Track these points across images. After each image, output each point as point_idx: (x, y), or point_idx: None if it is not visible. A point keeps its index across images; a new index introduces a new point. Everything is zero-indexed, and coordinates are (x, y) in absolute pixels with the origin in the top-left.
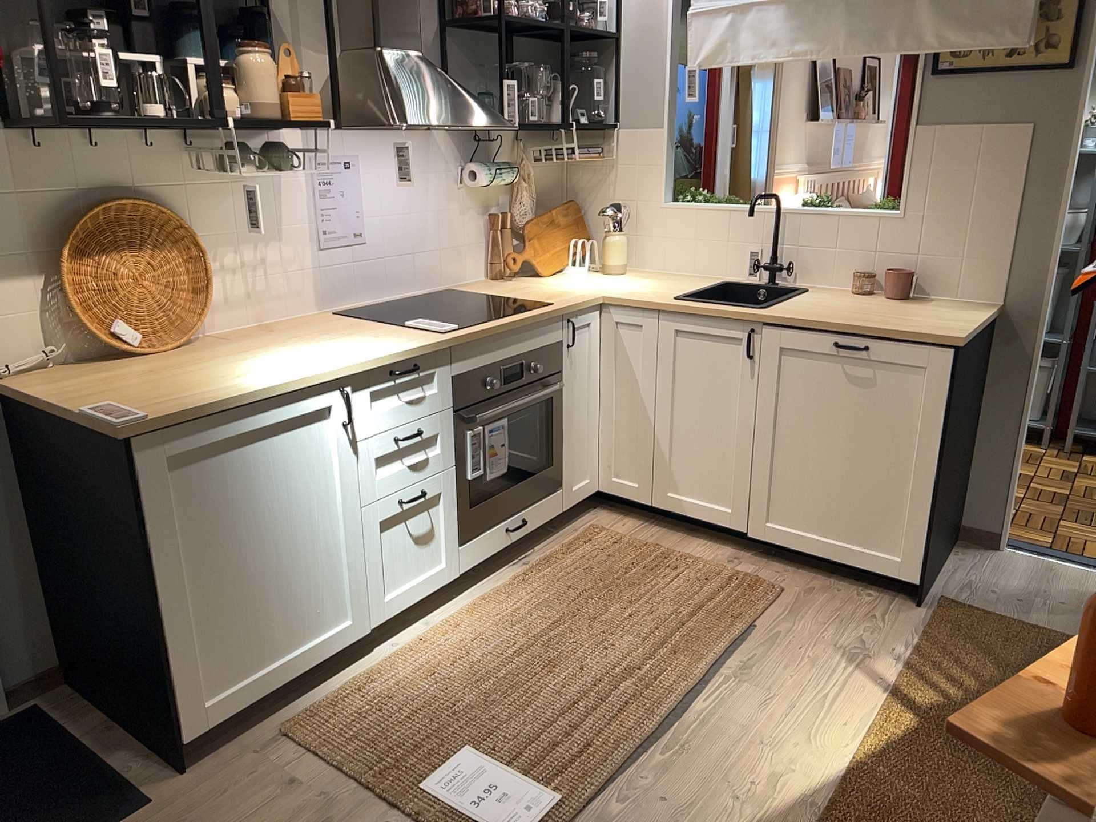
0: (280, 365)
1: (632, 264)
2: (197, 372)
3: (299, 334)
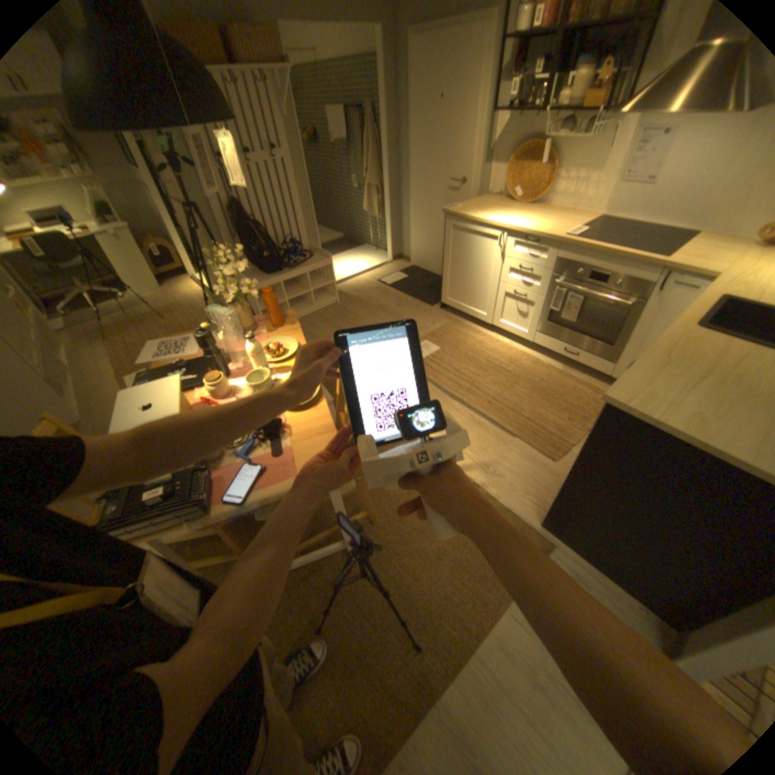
0: (505, 217)
1: None
2: (496, 209)
3: (557, 215)
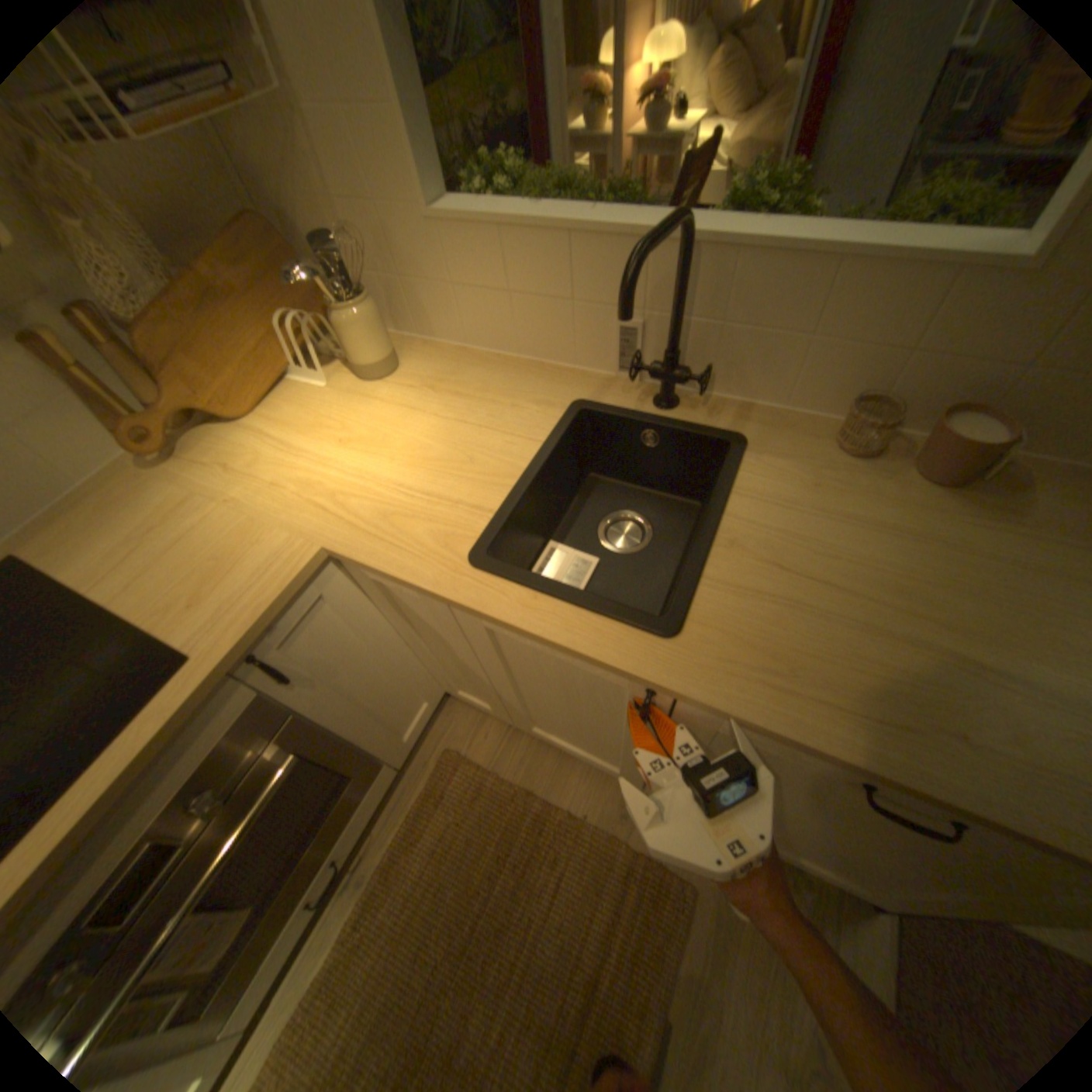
0: None
1: (408, 329)
2: None
3: None
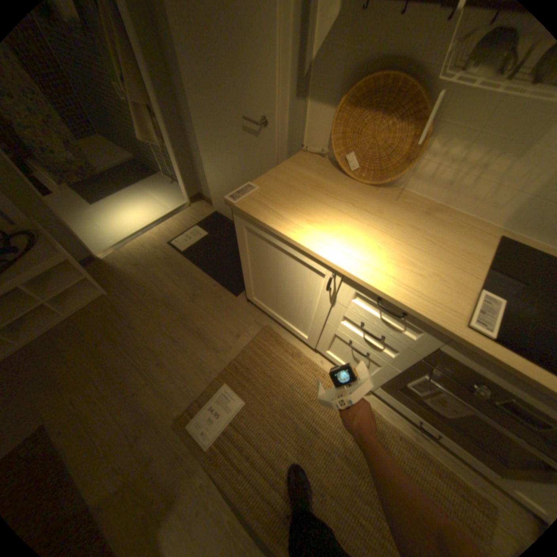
0: (339, 232)
1: None
2: (321, 202)
3: (428, 228)
